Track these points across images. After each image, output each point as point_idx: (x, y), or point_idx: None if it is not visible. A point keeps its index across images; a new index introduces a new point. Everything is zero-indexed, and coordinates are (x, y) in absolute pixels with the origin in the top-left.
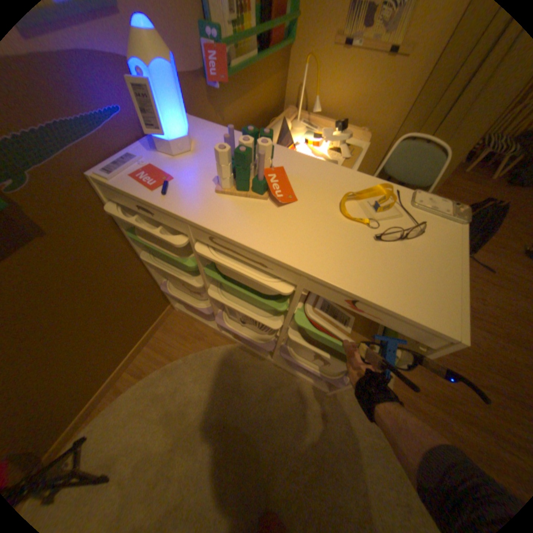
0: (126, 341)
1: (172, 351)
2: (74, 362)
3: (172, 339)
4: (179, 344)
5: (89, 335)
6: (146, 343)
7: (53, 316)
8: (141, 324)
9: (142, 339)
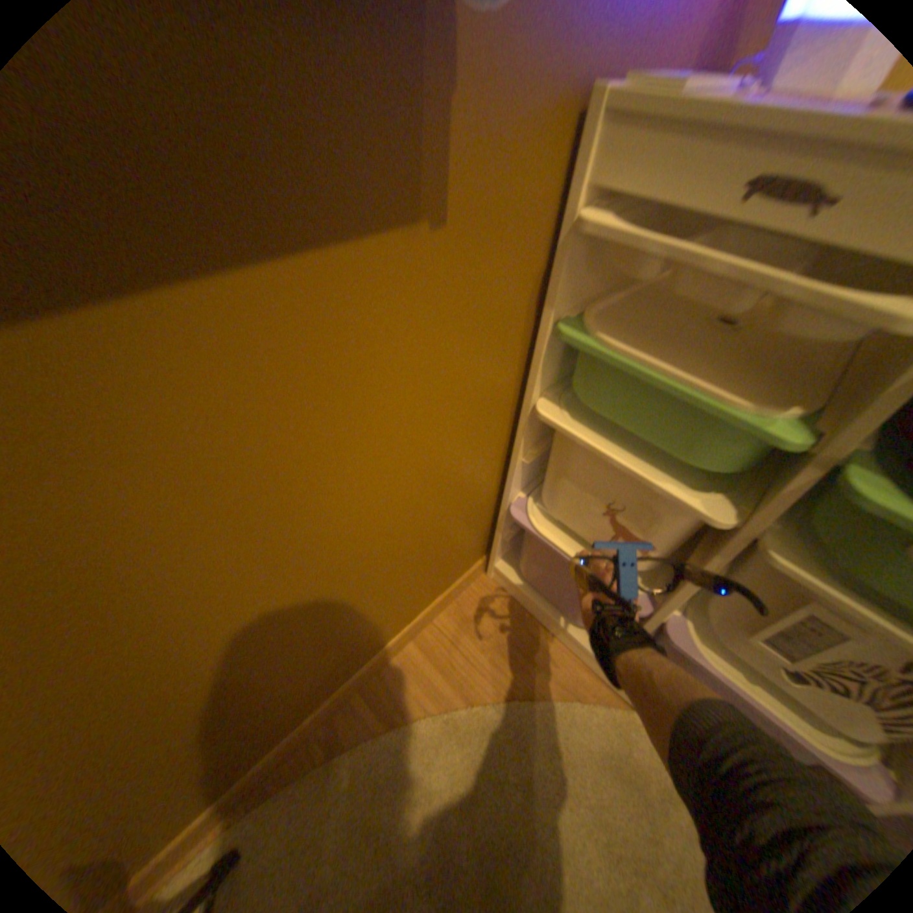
0: (393, 618)
1: (472, 676)
2: (302, 638)
3: (476, 643)
4: (490, 662)
5: (357, 577)
6: (418, 634)
7: (334, 492)
8: (431, 585)
9: (415, 622)
